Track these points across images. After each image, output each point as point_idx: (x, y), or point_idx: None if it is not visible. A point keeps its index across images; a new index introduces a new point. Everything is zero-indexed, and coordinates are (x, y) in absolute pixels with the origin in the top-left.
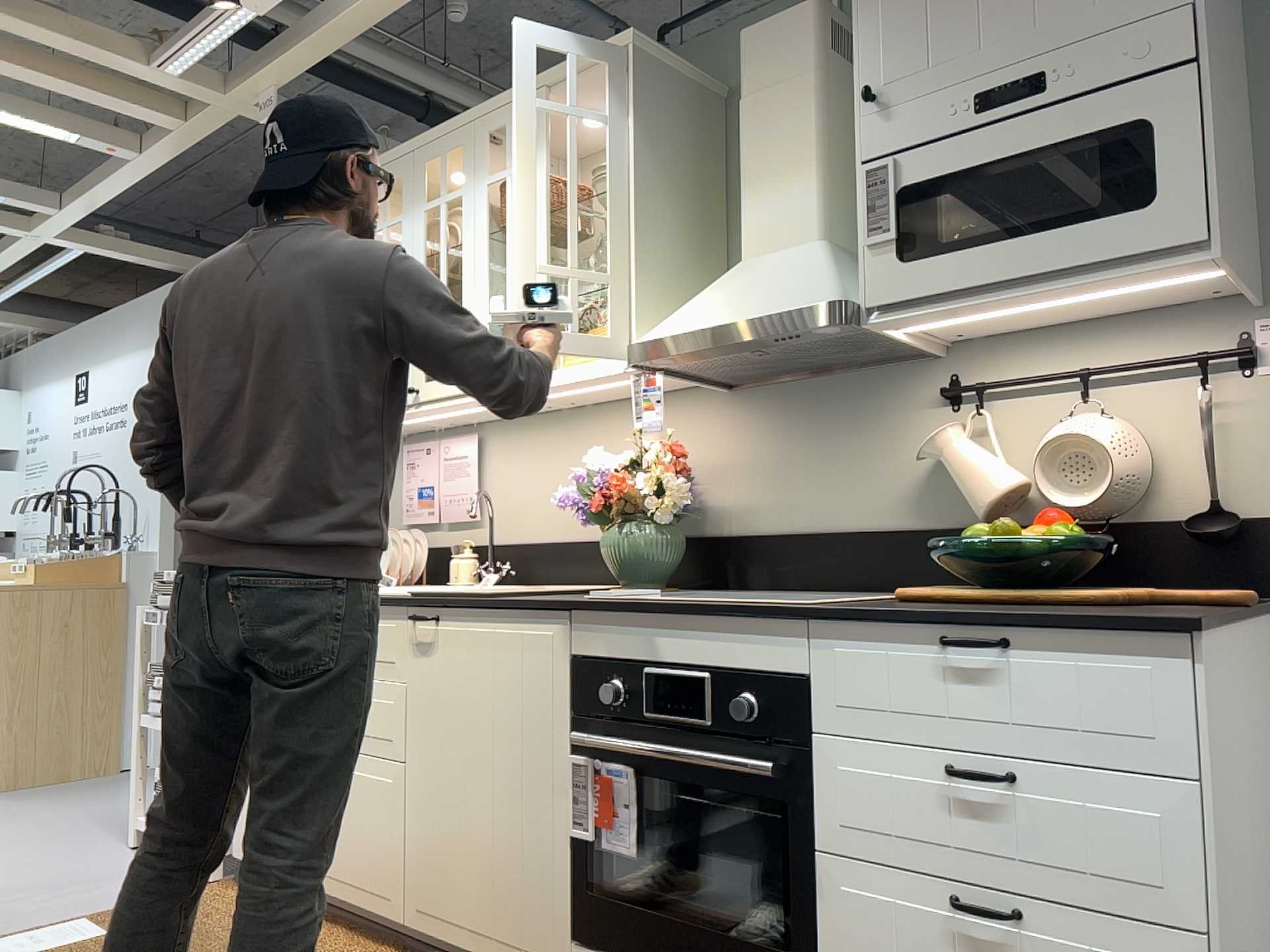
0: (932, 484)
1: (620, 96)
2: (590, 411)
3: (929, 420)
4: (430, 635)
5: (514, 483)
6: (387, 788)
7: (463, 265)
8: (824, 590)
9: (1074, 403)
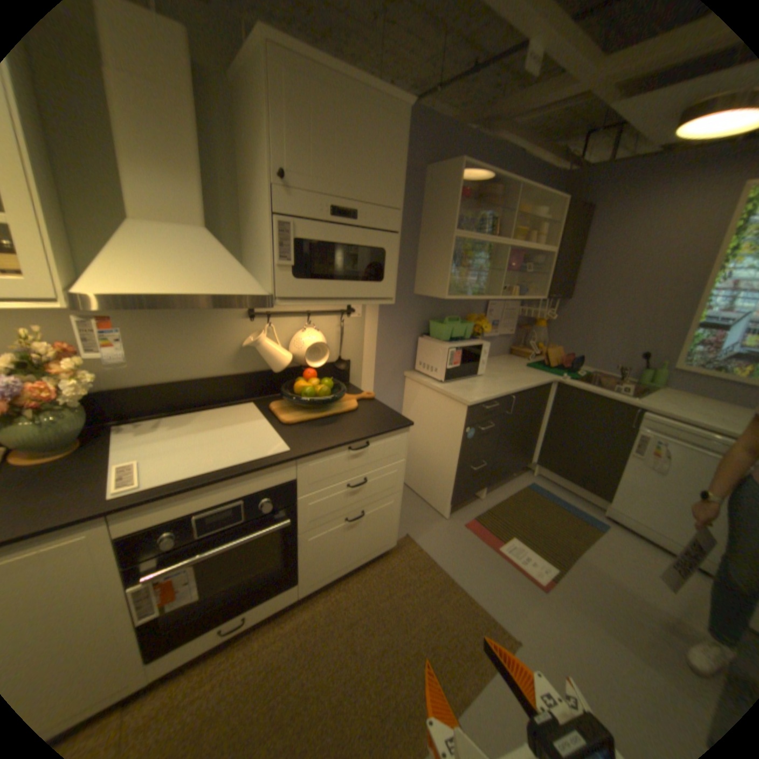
0: (242, 354)
1: None
2: None
3: (240, 325)
4: None
5: None
6: None
7: None
8: (185, 410)
9: (300, 322)
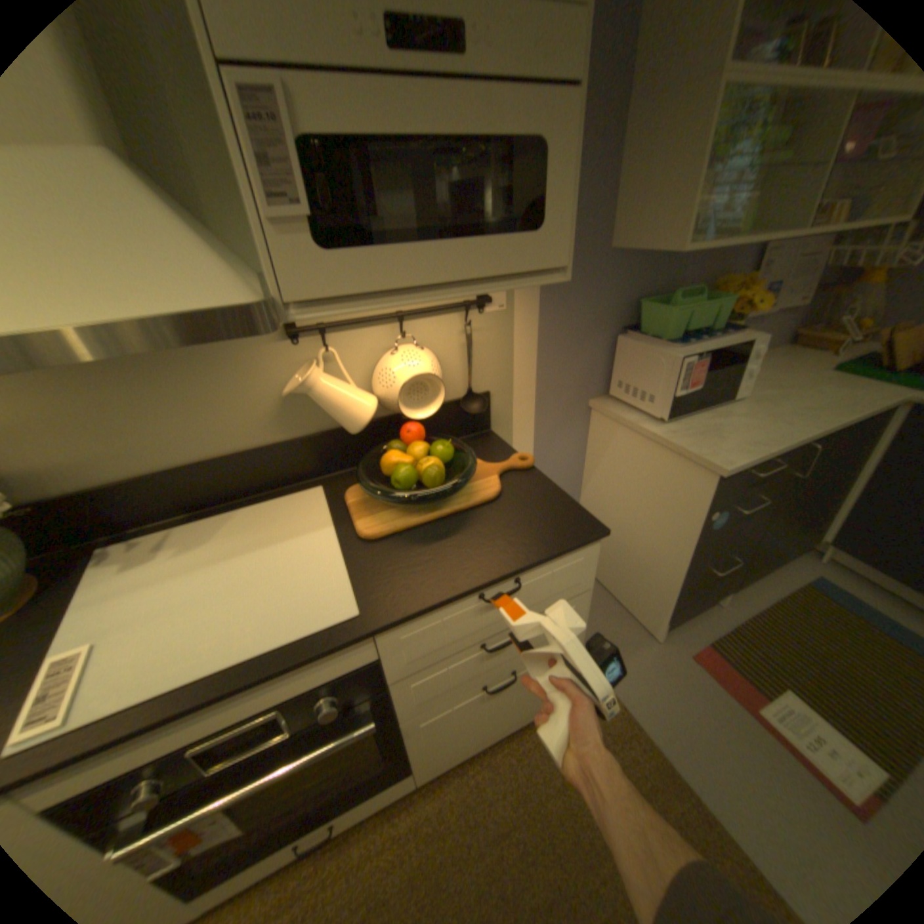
0: (289, 405)
1: None
2: None
3: (272, 353)
4: None
5: None
6: None
7: None
8: (212, 506)
9: (387, 333)
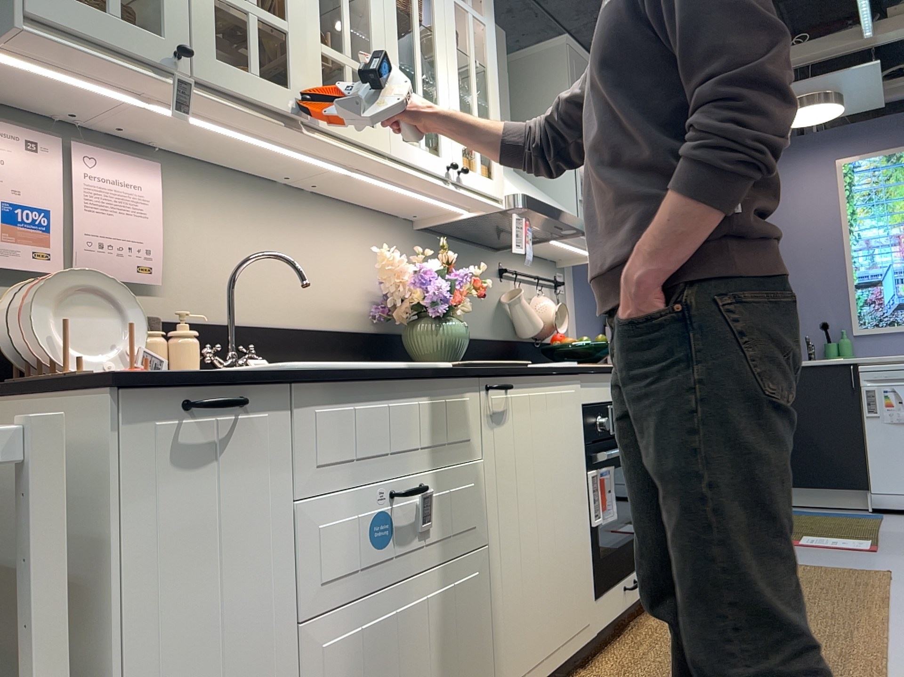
0: (498, 316)
1: (491, 6)
2: (311, 200)
3: (496, 283)
4: (503, 404)
5: (214, 247)
6: (473, 584)
7: (373, 11)
8: None
9: (530, 289)
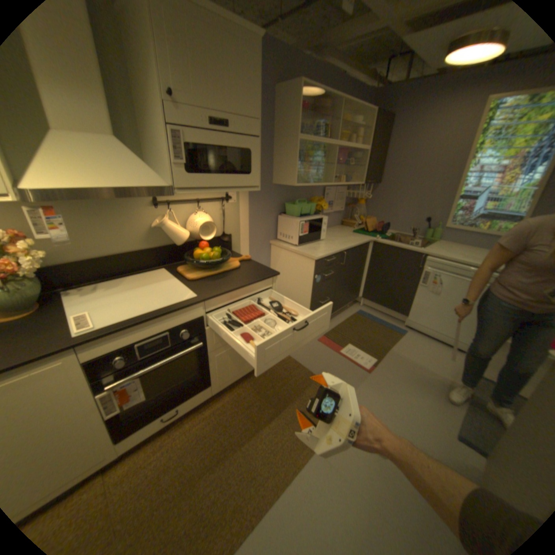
0: (151, 233)
1: None
2: None
3: (147, 211)
4: None
5: None
6: None
7: None
8: (114, 277)
9: (192, 207)
